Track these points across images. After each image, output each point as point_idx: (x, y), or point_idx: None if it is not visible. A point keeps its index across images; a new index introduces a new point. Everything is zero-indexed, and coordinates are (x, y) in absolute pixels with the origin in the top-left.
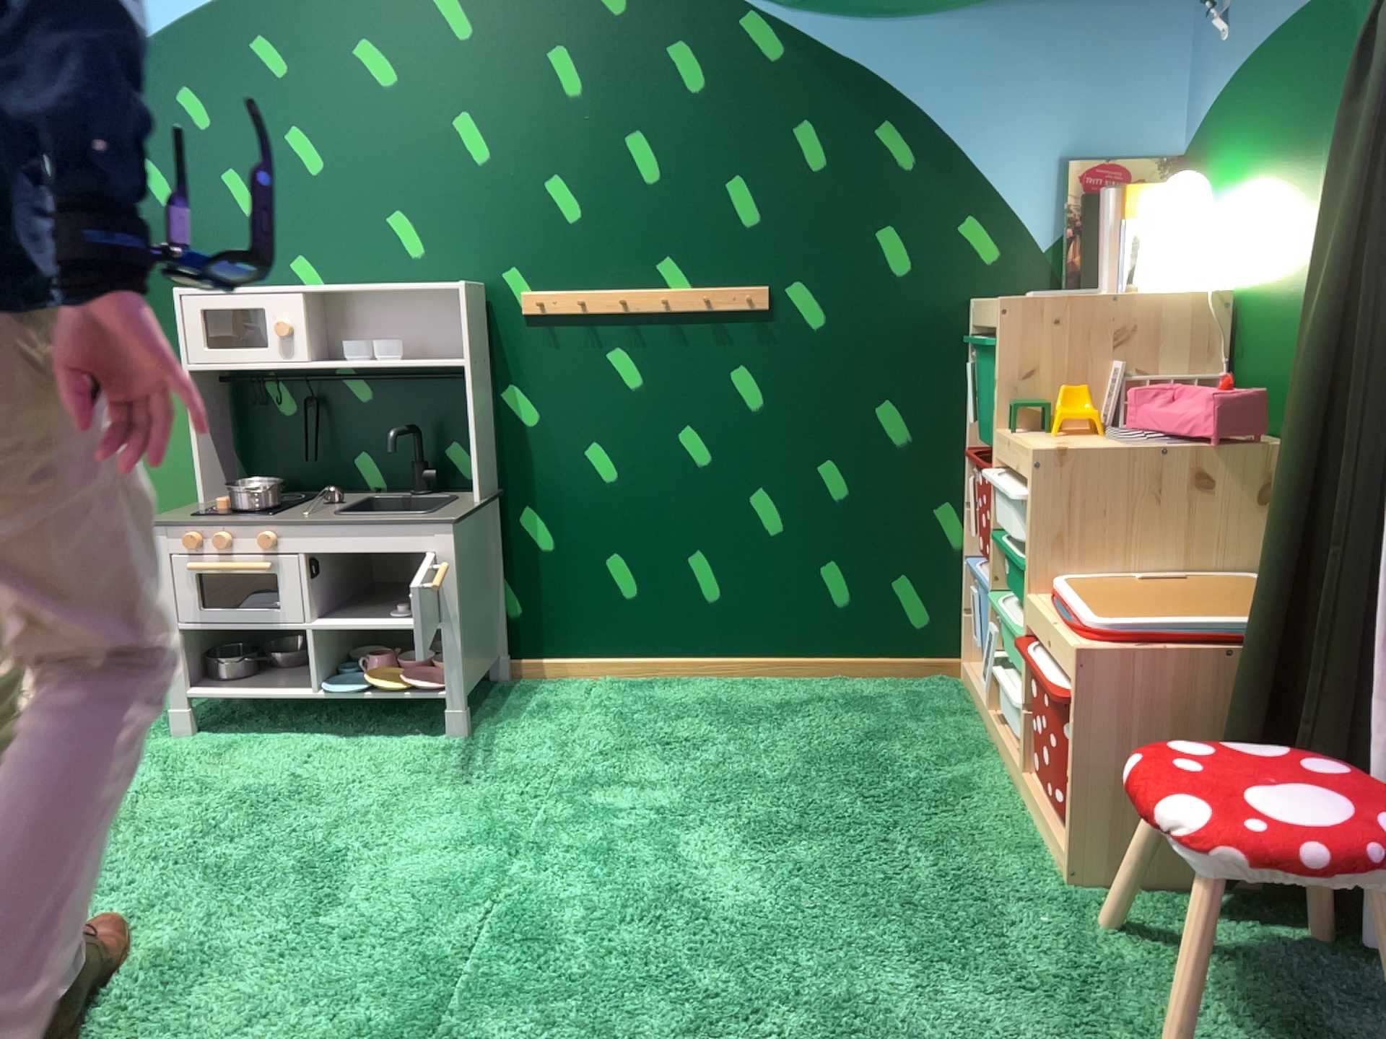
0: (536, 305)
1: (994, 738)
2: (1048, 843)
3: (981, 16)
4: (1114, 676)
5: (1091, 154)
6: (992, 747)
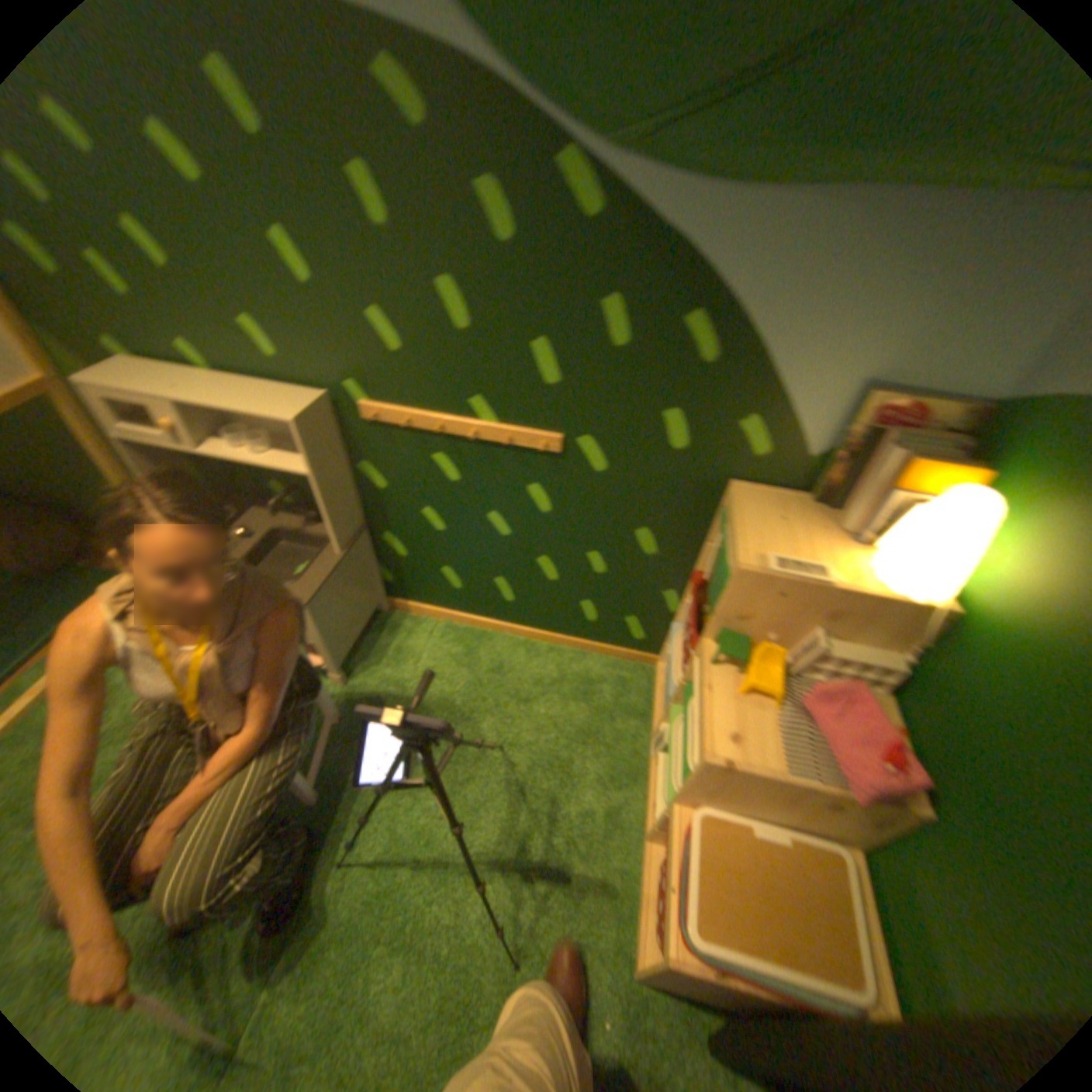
0: (373, 419)
1: (650, 763)
2: (638, 920)
3: (856, 203)
4: (690, 984)
5: (907, 386)
6: (645, 774)
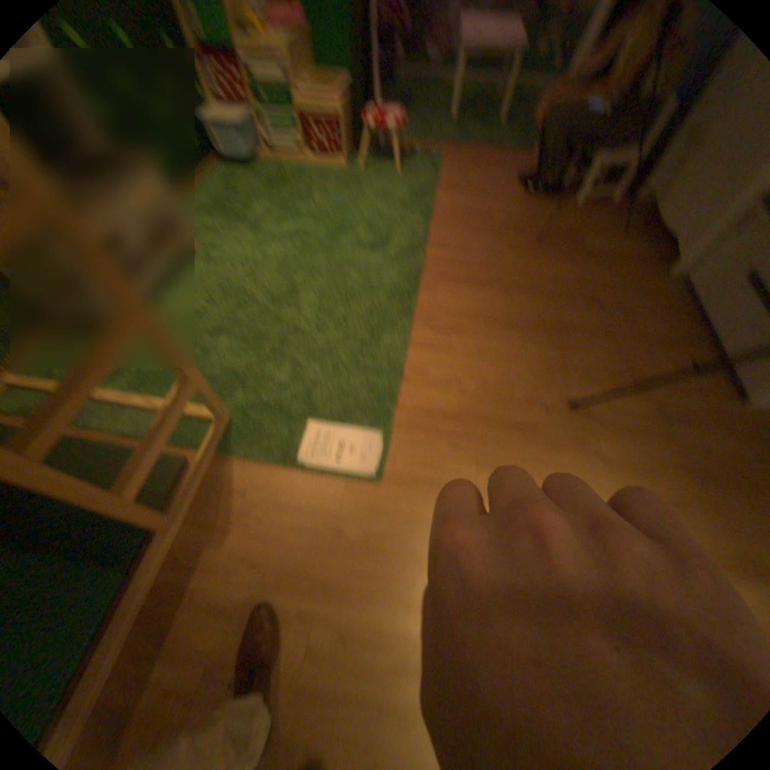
0: None
1: (269, 153)
2: (325, 160)
3: None
4: (341, 100)
5: None
6: (274, 155)
